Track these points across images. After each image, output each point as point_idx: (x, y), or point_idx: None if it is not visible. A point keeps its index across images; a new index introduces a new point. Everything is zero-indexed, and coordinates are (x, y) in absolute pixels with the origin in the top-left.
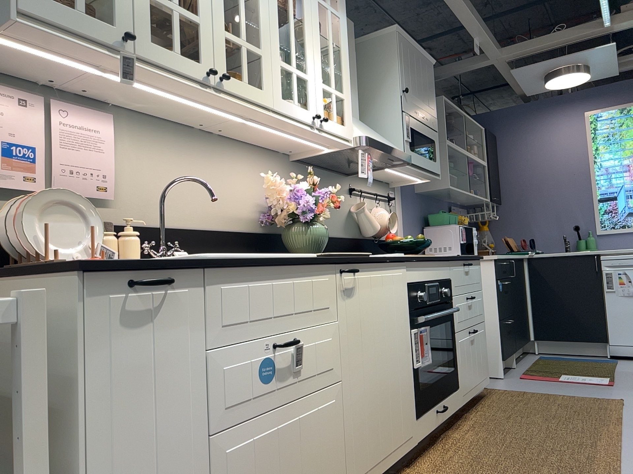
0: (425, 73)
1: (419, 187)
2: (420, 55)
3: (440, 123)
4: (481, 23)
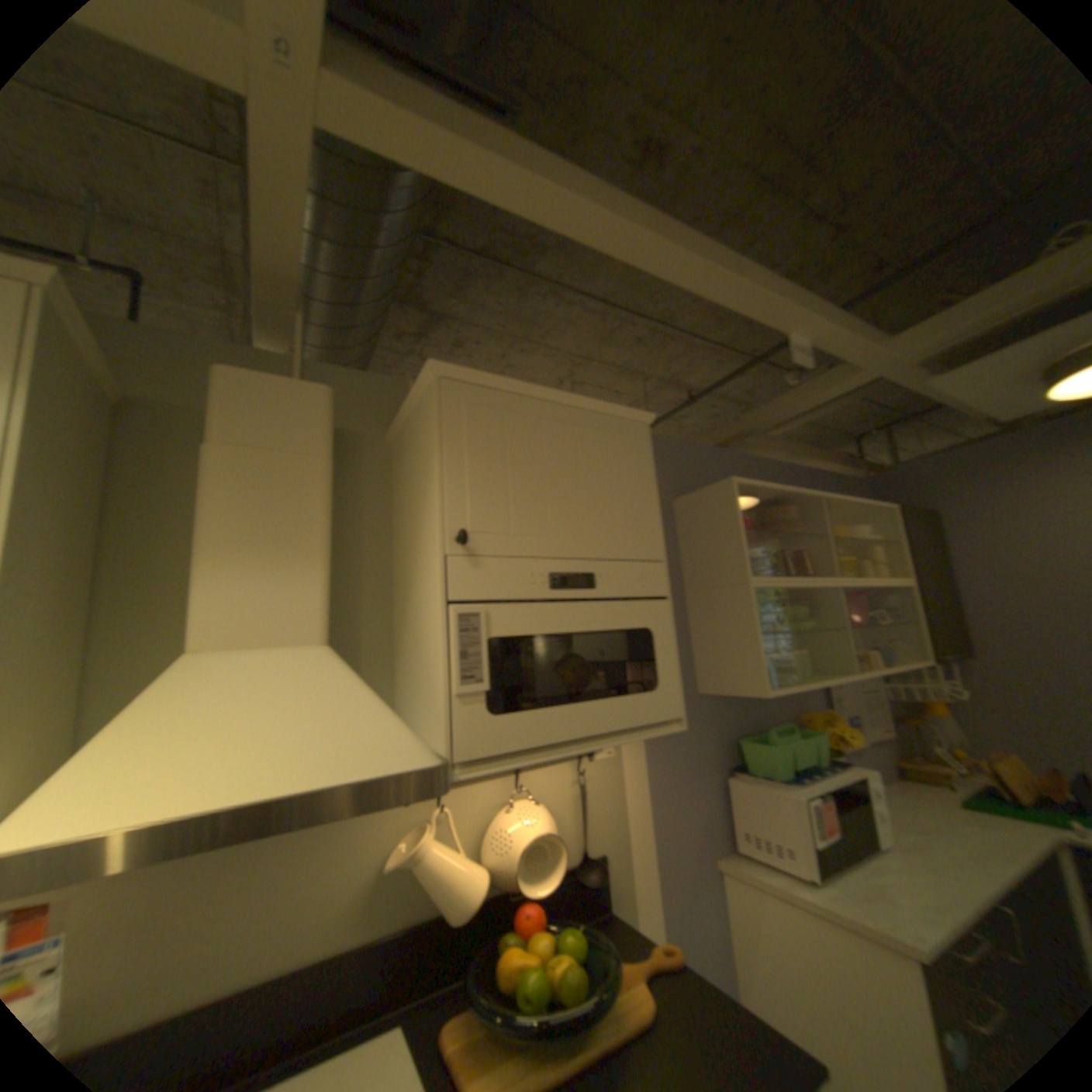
0: (600, 453)
1: (704, 682)
2: (573, 413)
3: (732, 537)
4: (789, 289)
